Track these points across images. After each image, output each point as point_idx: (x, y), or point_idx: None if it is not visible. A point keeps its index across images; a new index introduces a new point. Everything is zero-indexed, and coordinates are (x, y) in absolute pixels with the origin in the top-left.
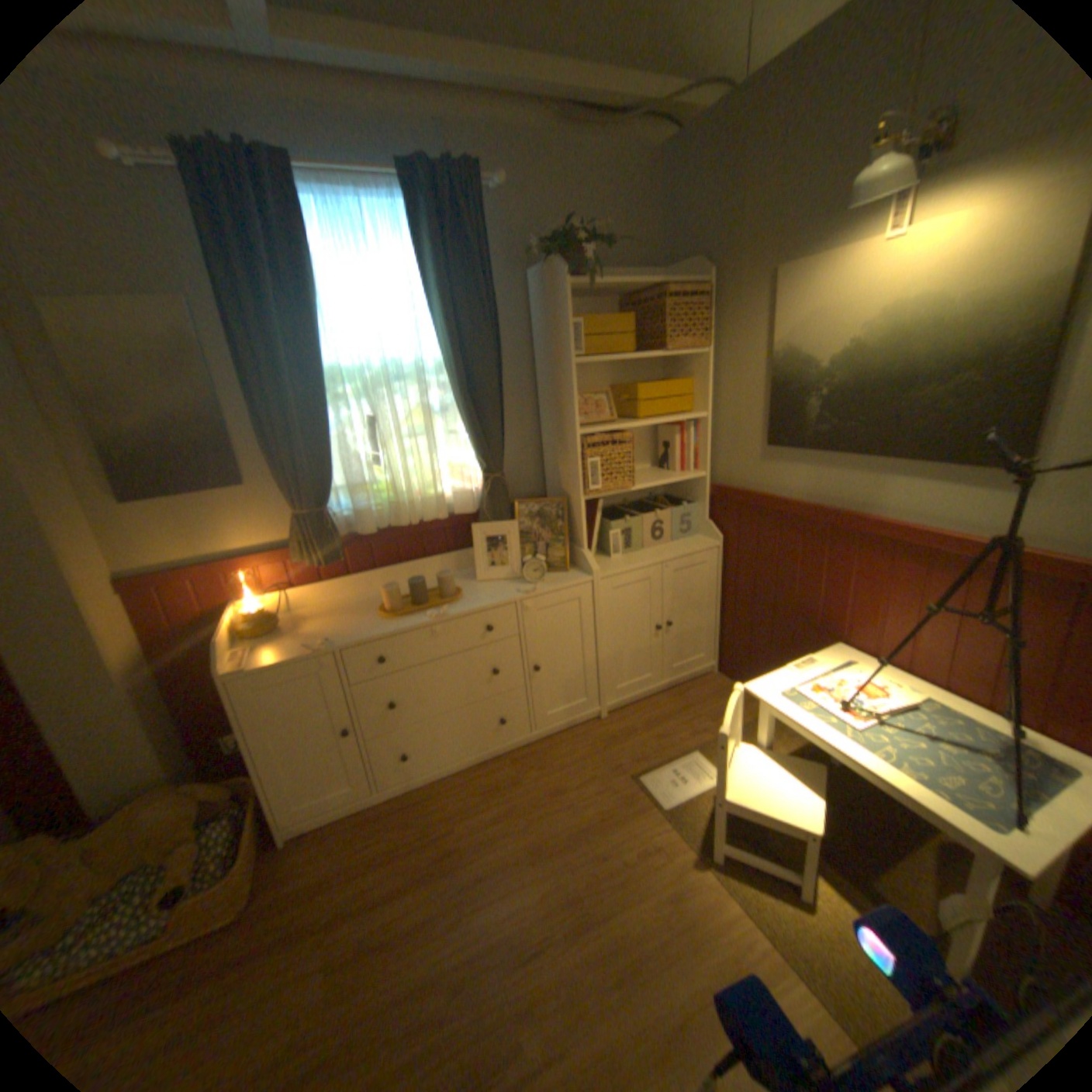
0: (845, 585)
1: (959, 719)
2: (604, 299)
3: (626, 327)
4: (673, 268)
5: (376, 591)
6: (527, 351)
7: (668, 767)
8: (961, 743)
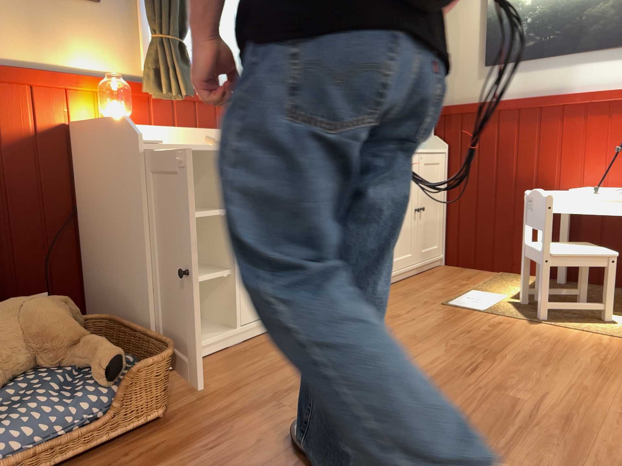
0: (552, 147)
1: None
2: None
3: None
4: None
5: None
6: None
7: (462, 296)
8: None
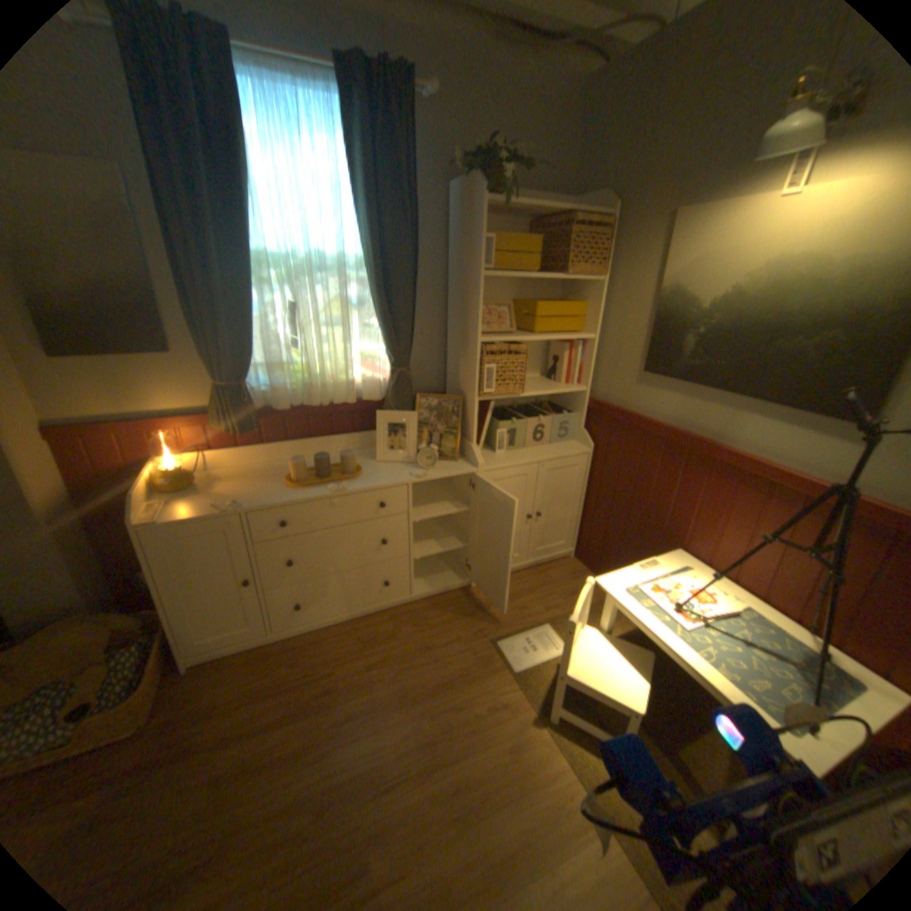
0: (692, 502)
1: (771, 628)
2: (517, 219)
3: (534, 248)
4: (583, 198)
5: (286, 461)
6: (442, 259)
7: (522, 635)
8: (771, 650)
